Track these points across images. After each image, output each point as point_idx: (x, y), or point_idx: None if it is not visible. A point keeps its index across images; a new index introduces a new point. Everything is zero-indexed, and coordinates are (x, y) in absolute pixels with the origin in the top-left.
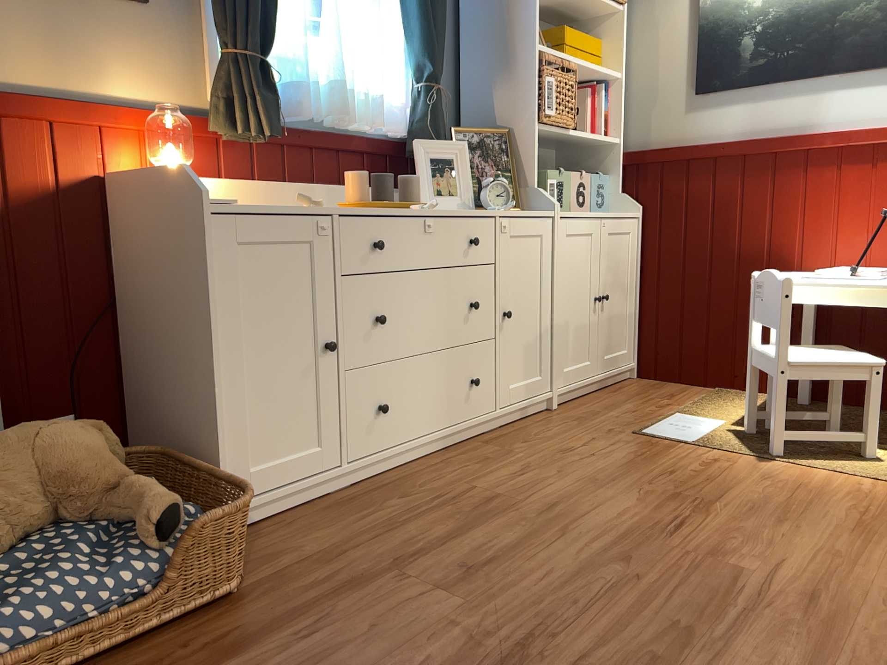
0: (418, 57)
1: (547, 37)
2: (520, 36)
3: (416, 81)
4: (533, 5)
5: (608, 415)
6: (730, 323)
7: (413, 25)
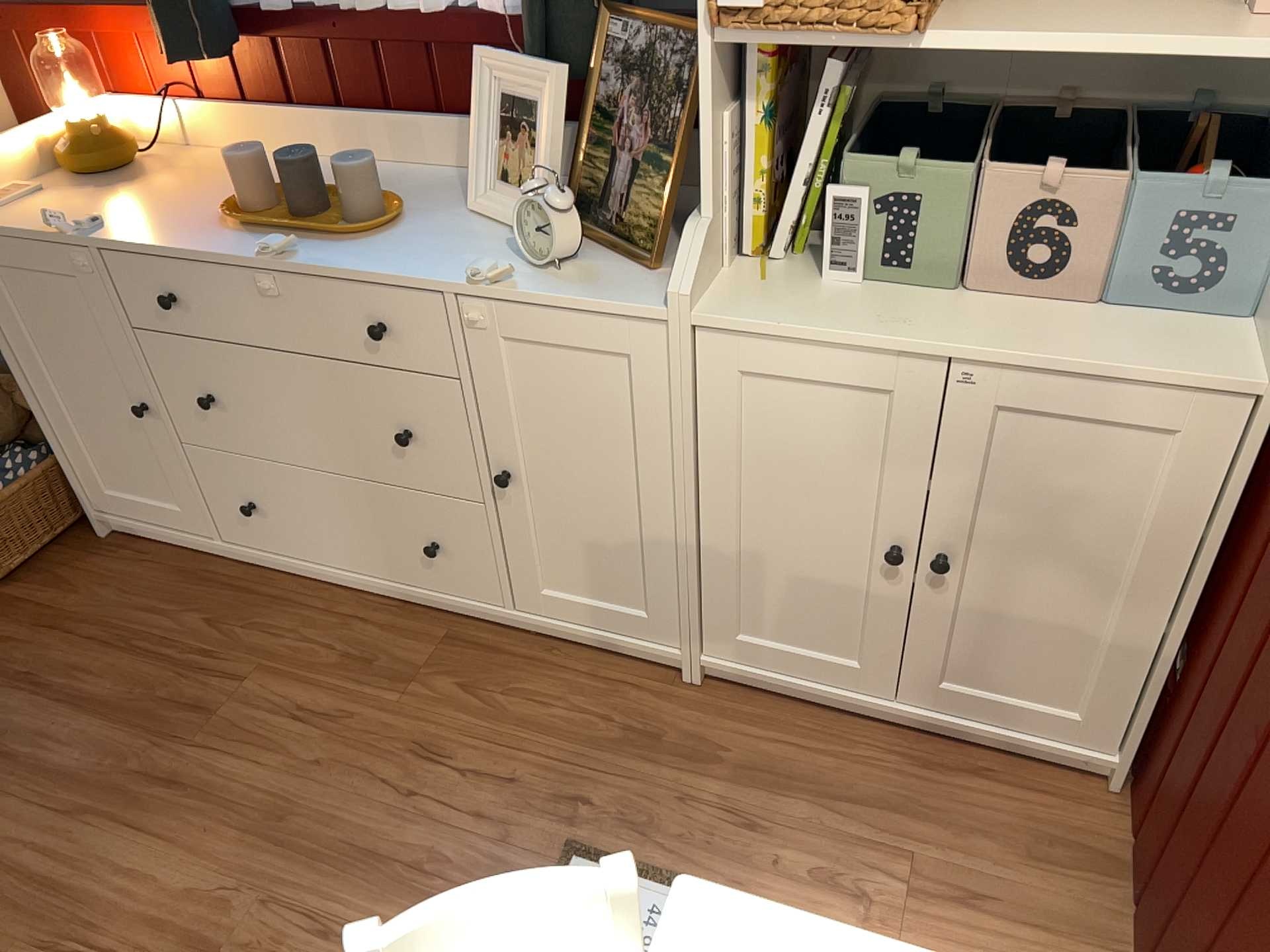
0: None
1: None
2: None
3: None
4: None
5: (699, 782)
6: (1214, 947)
7: None
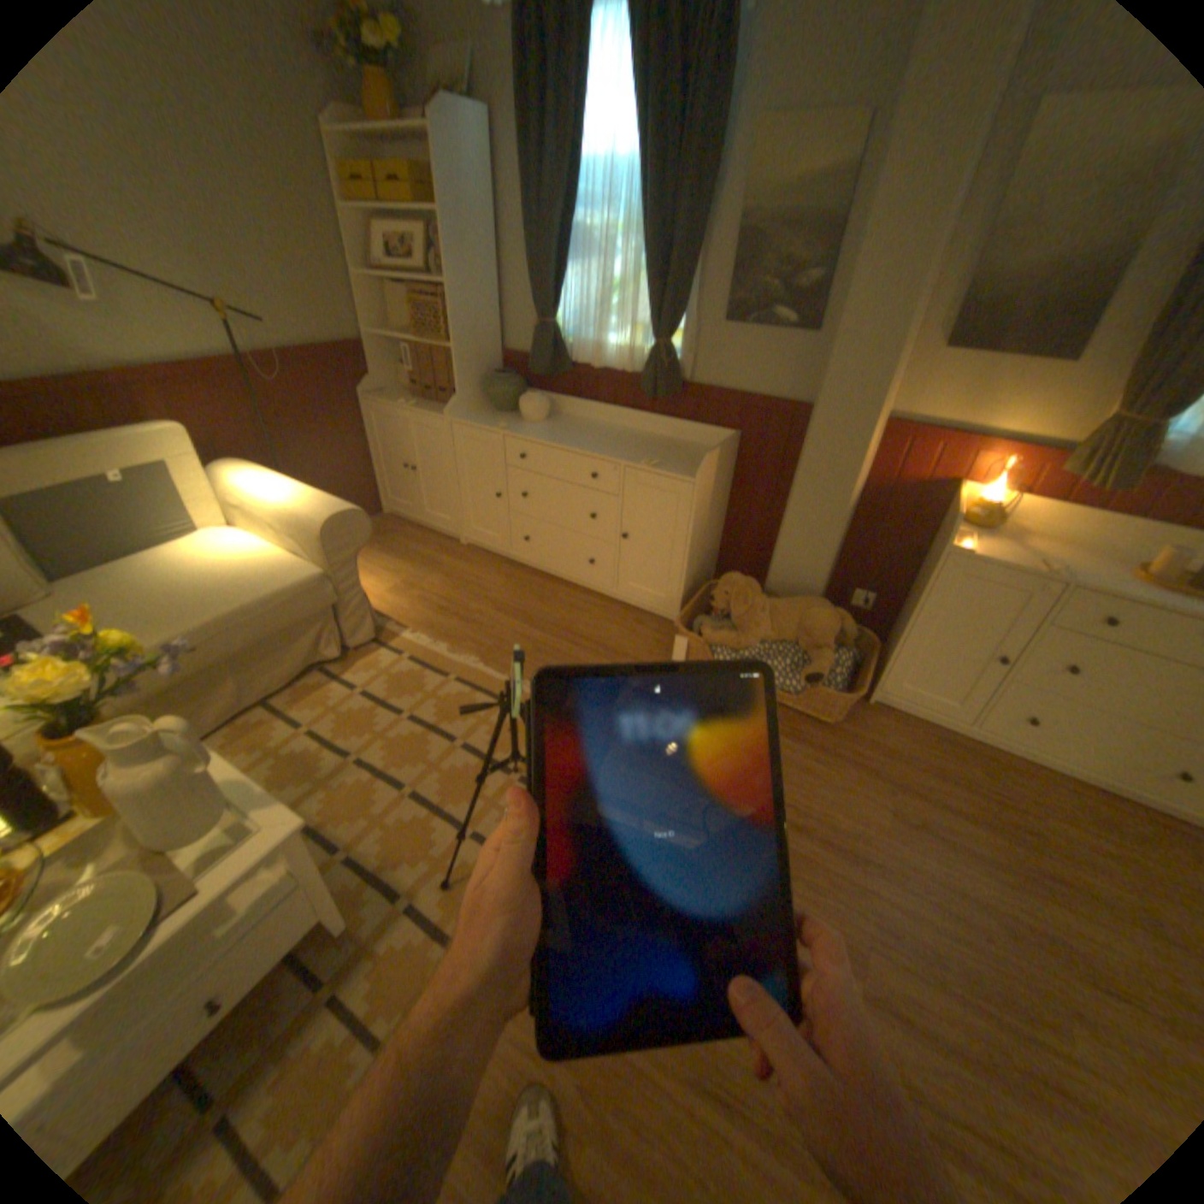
0: None
1: None
2: None
3: None
4: None
5: None
6: None
7: None
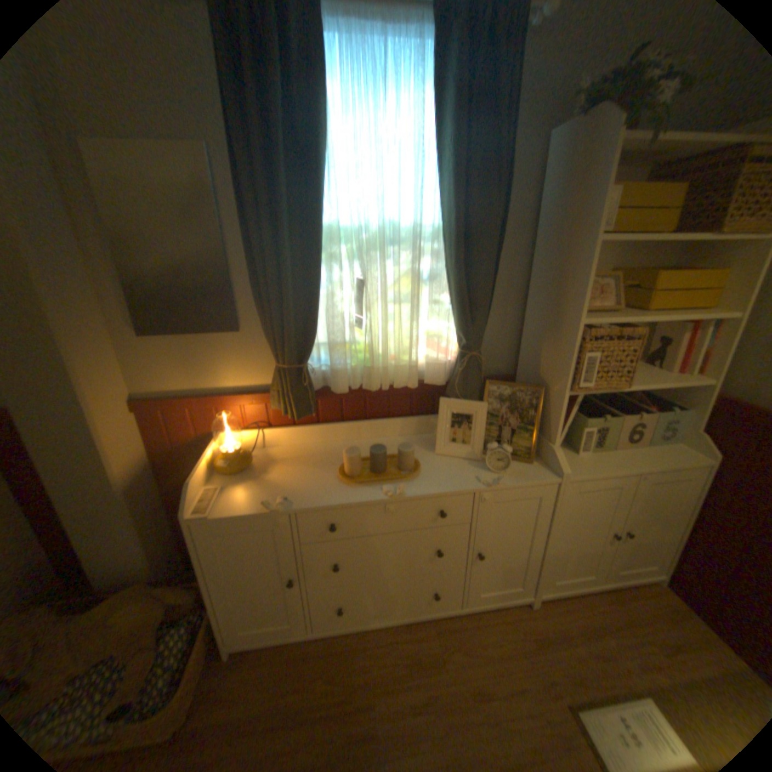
0: (457, 329)
1: (640, 276)
2: (570, 308)
3: (458, 344)
4: (586, 280)
5: (576, 652)
6: None
7: (454, 304)
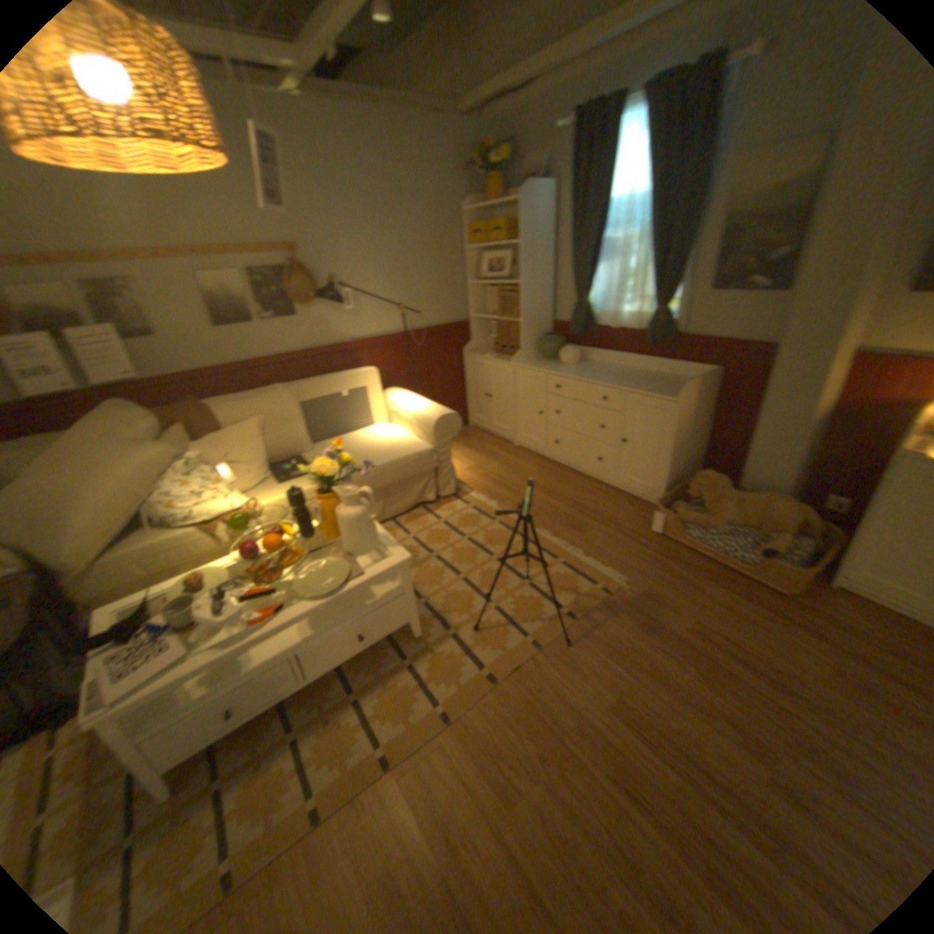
0: None
1: None
2: None
3: None
4: None
5: None
6: None
7: None
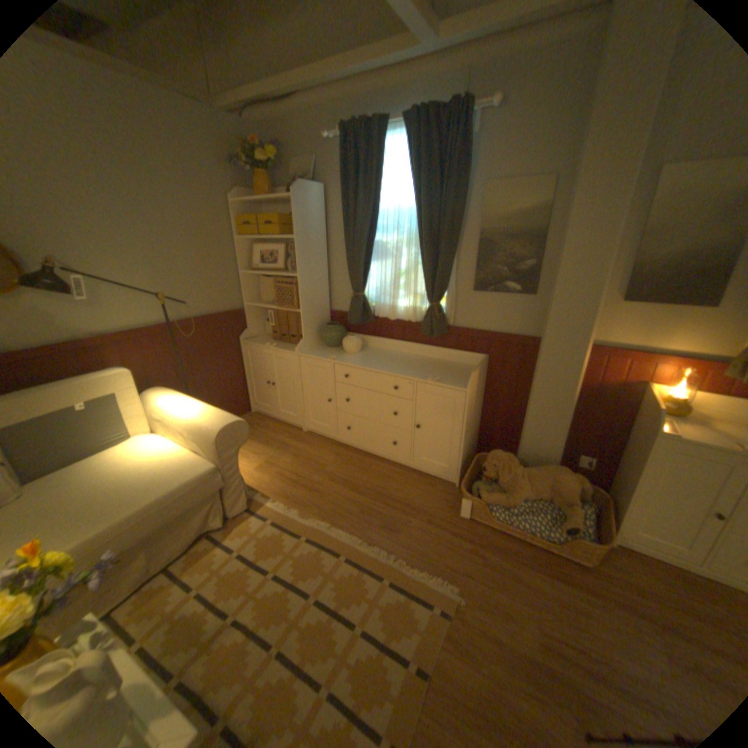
0: None
1: None
2: None
3: None
4: None
5: None
6: None
7: None
